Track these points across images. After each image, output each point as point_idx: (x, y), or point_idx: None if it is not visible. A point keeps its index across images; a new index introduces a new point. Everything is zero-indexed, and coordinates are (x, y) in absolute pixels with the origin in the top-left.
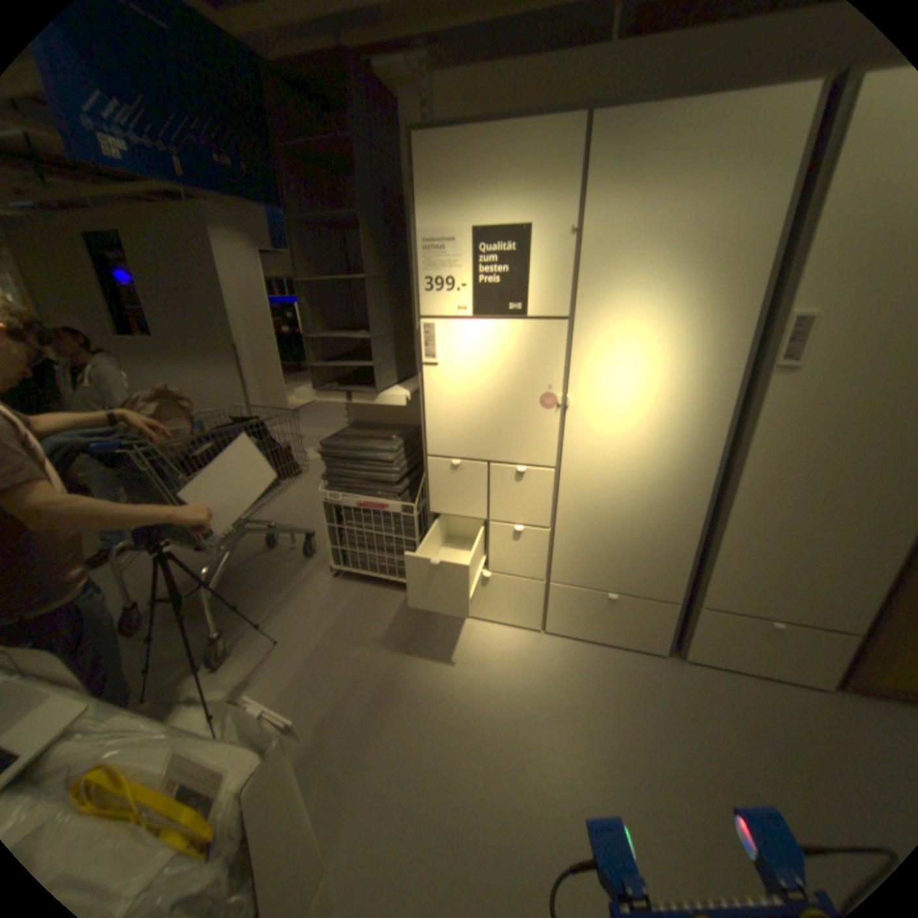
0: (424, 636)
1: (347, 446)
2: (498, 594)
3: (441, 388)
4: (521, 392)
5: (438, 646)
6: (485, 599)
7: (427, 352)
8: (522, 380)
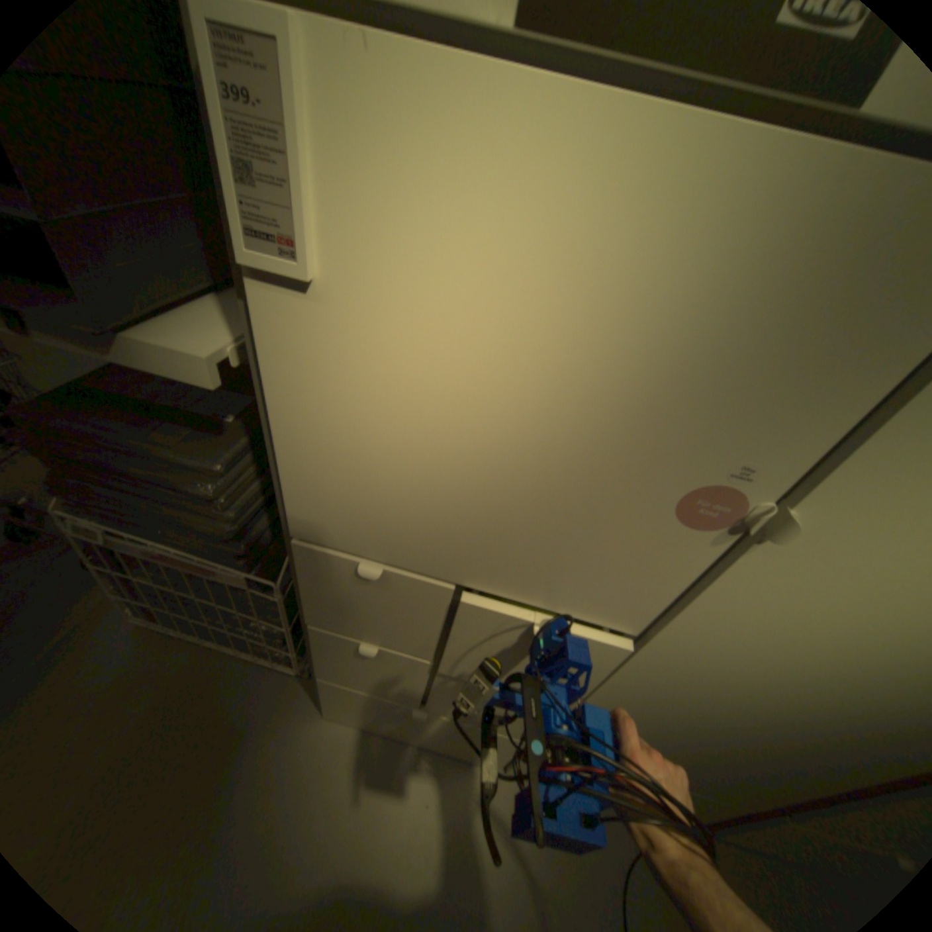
0: (293, 785)
1: (88, 436)
2: (437, 732)
3: (326, 376)
4: (630, 460)
5: (317, 813)
6: (411, 730)
7: (253, 208)
8: (653, 422)
